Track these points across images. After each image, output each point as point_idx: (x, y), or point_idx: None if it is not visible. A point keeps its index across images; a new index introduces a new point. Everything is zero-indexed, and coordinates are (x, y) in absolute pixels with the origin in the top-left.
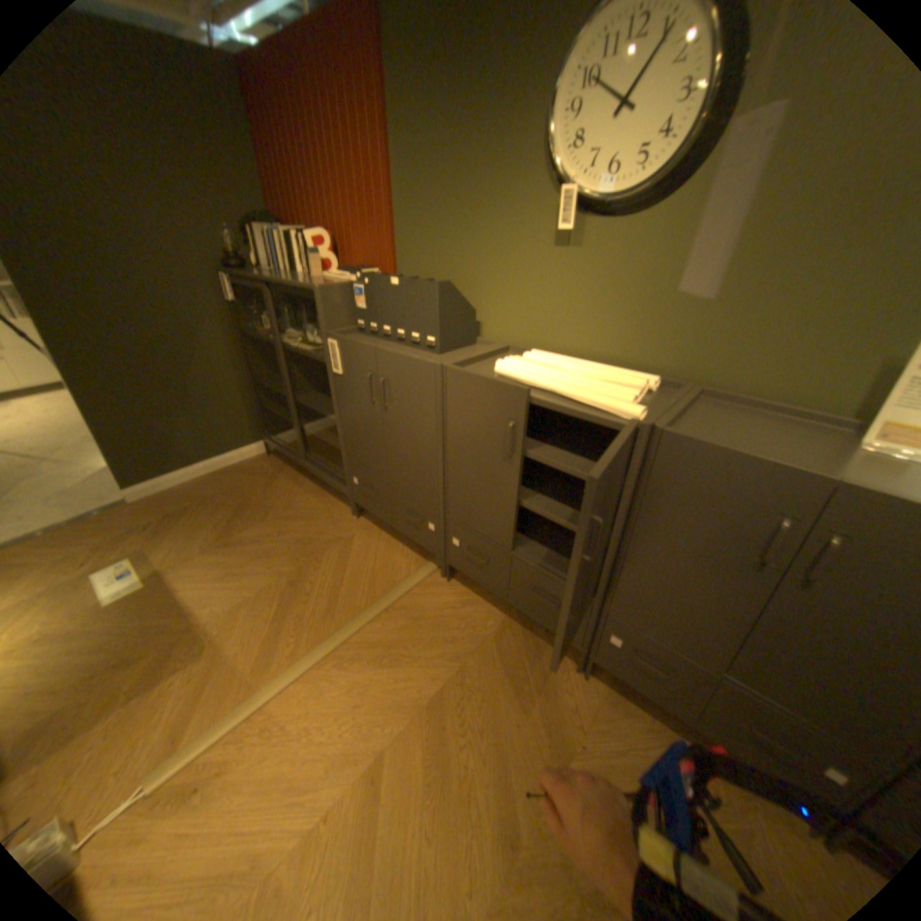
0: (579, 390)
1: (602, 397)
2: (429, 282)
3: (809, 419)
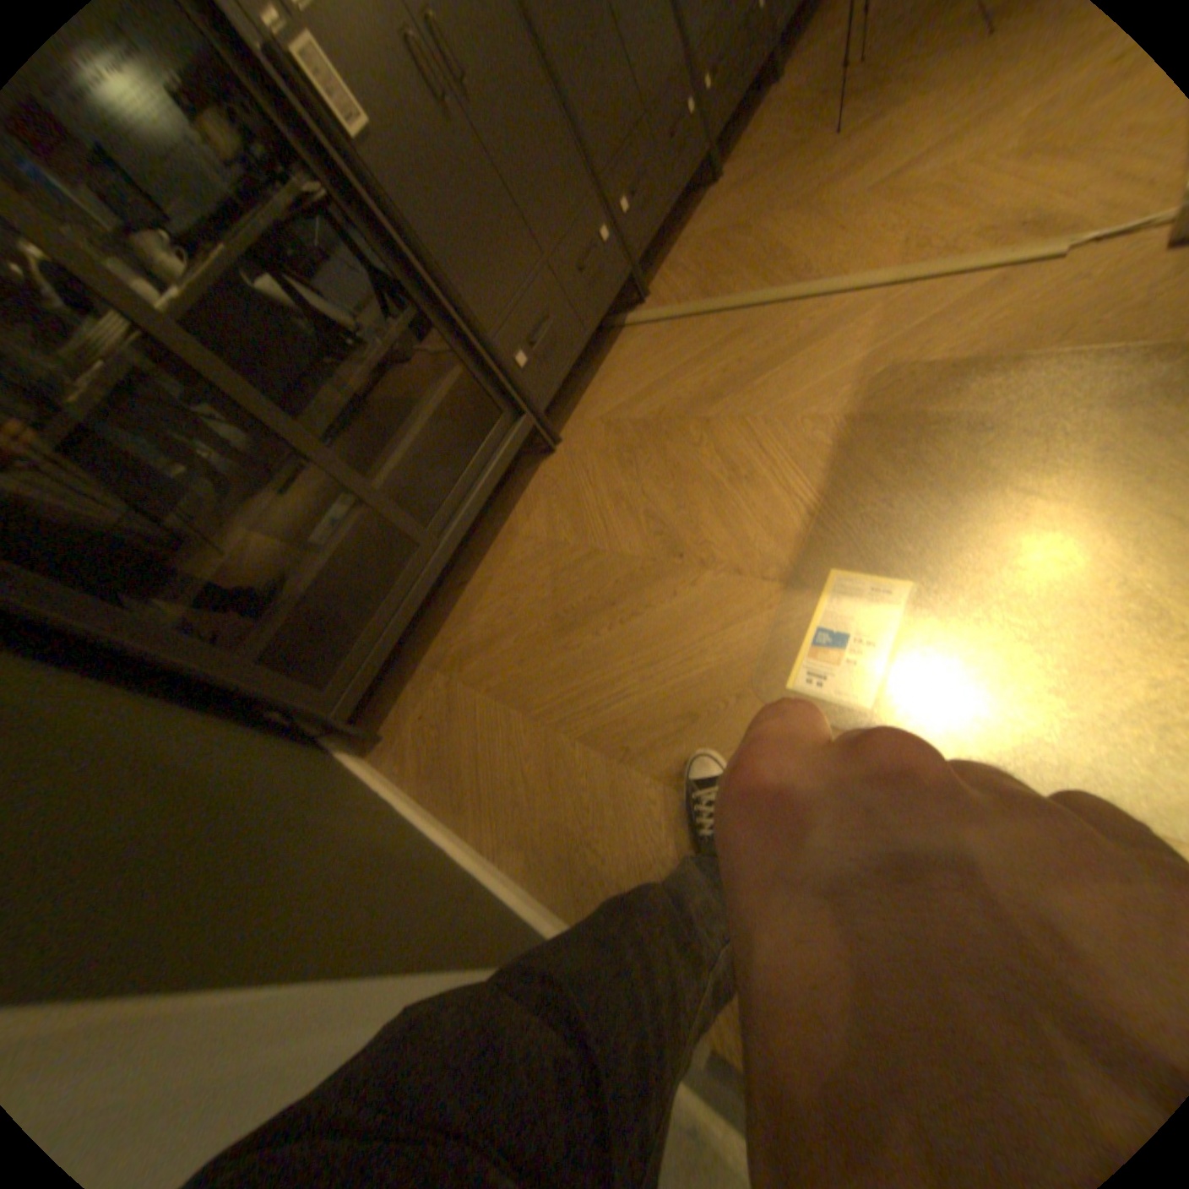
0: None
1: None
2: None
3: None
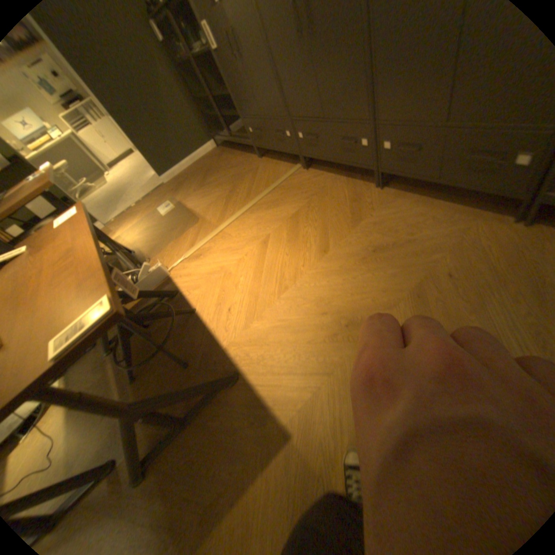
0: None
1: None
2: None
3: None
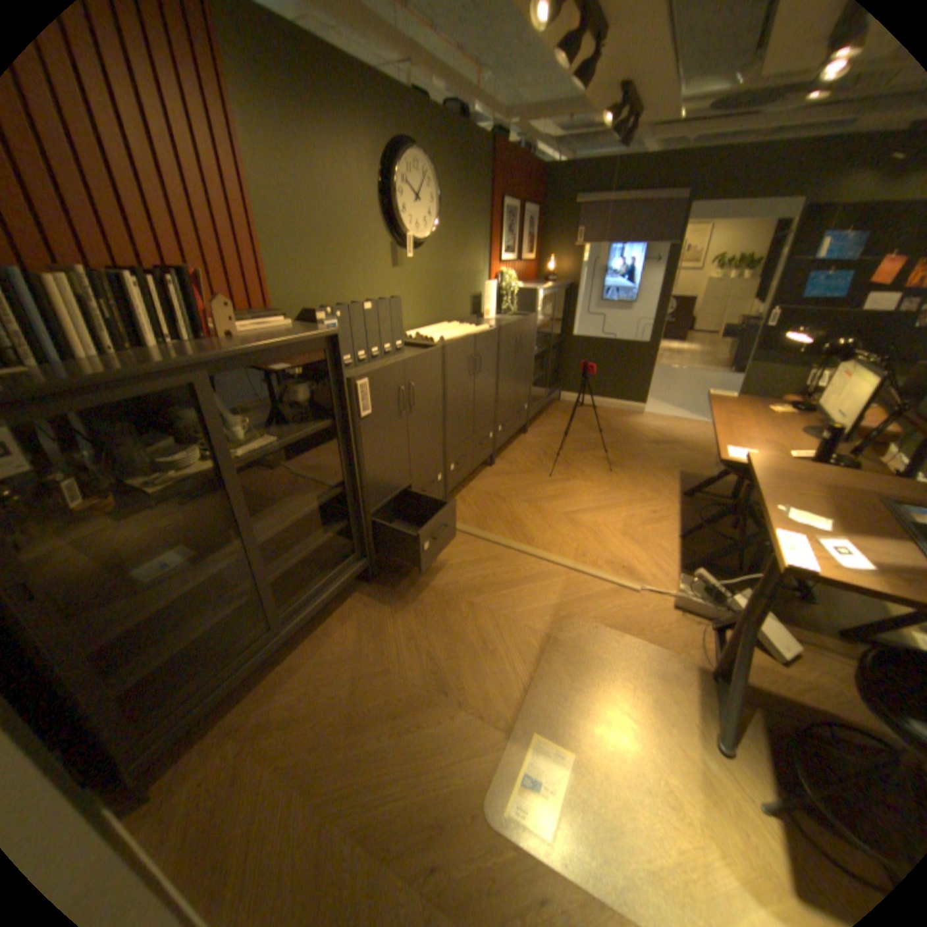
0: (473, 330)
1: (479, 328)
2: (396, 299)
3: (471, 320)
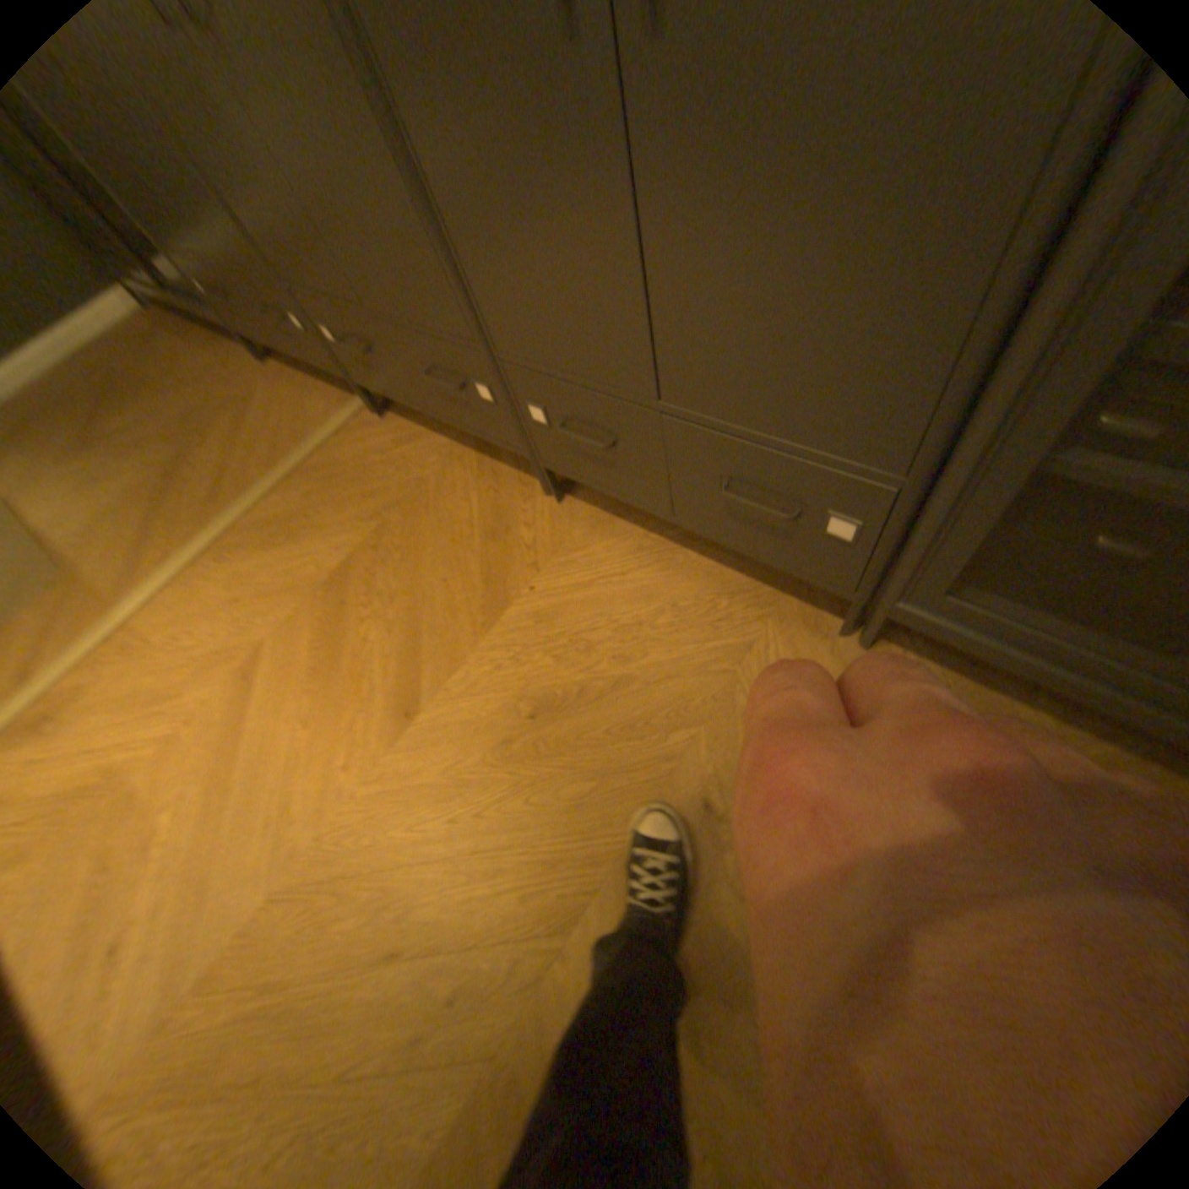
0: None
1: None
2: None
3: None
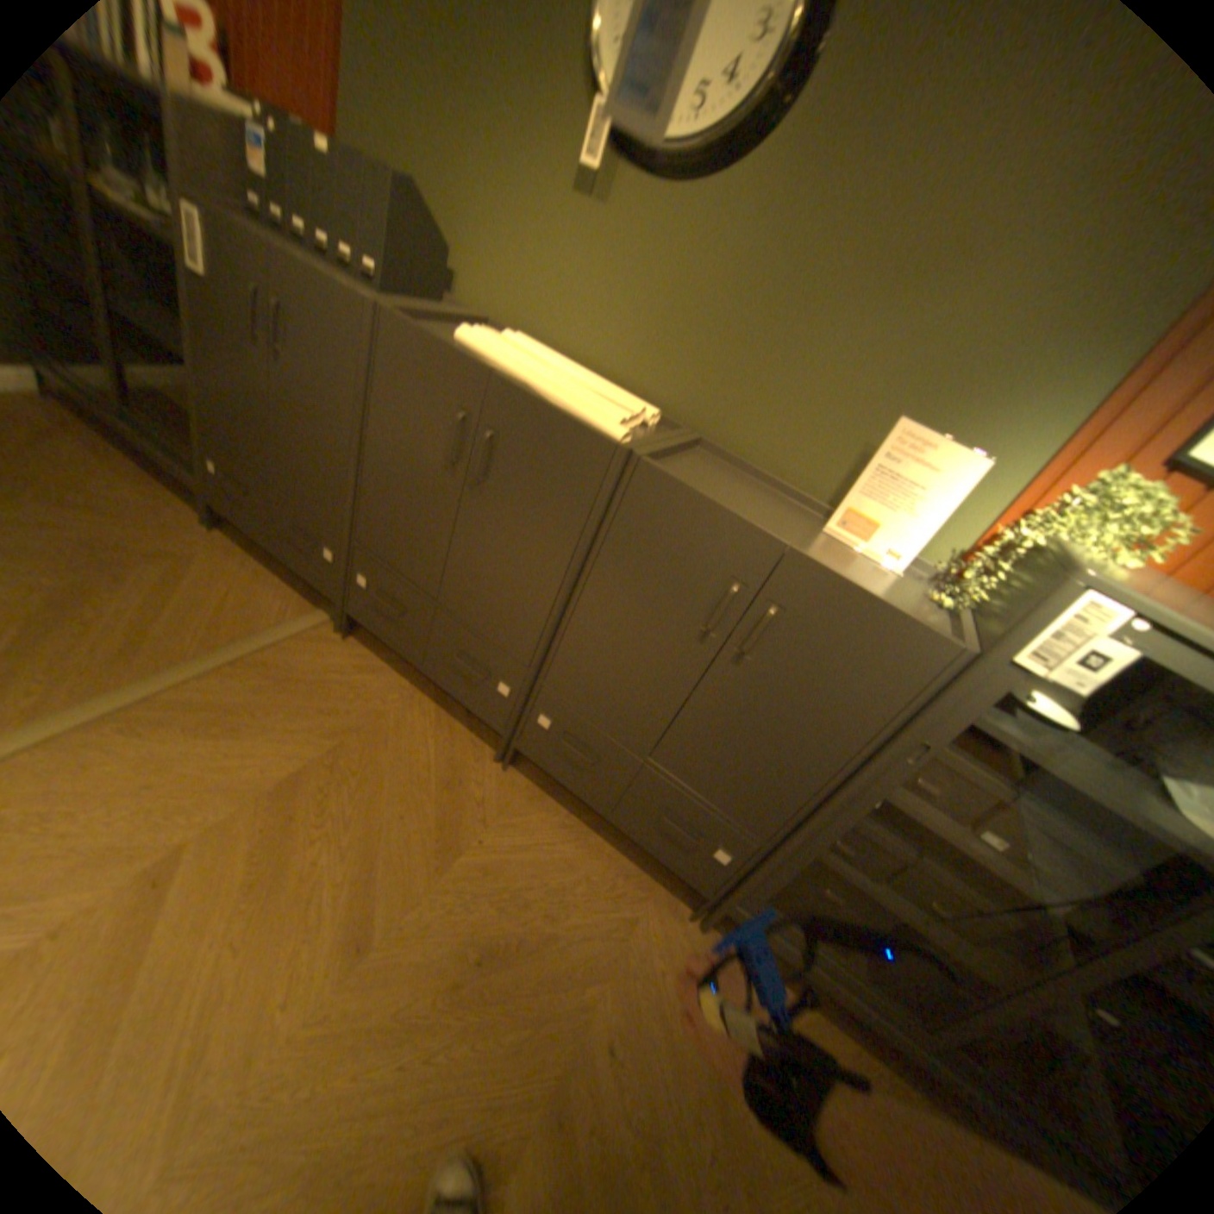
0: (558, 389)
1: (583, 406)
2: (379, 162)
3: (788, 496)
